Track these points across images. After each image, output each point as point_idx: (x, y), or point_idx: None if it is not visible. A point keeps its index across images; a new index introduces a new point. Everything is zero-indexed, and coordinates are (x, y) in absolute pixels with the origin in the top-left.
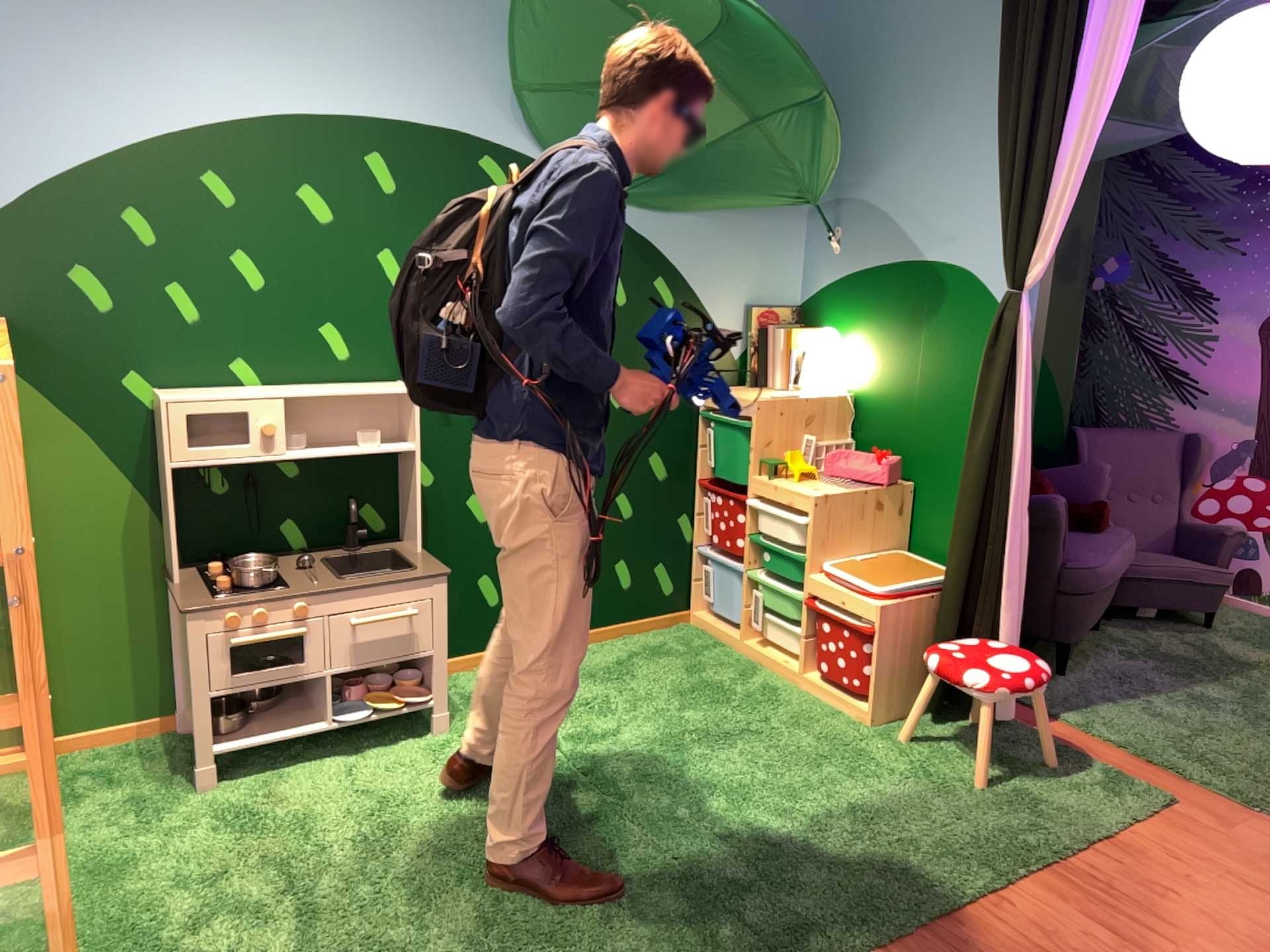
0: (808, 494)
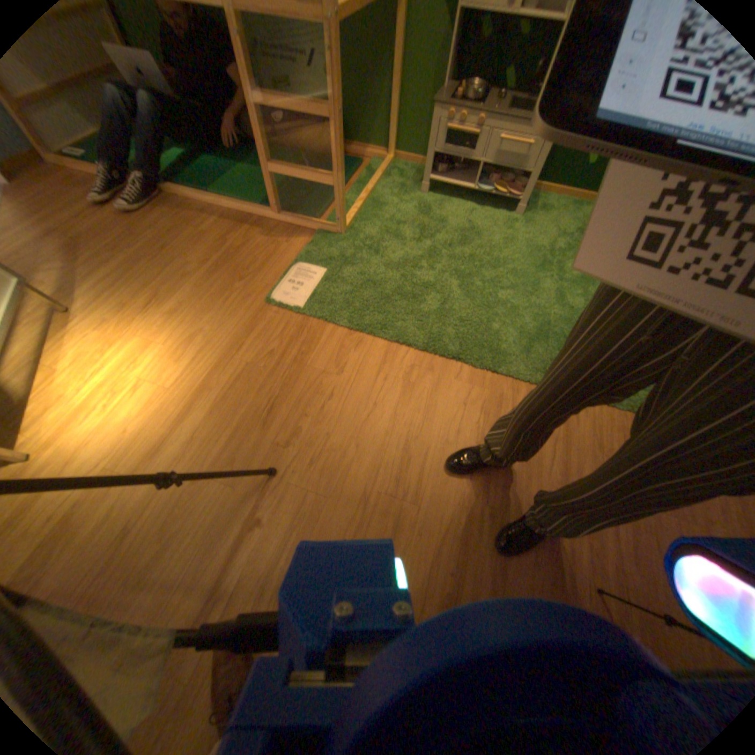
0: None
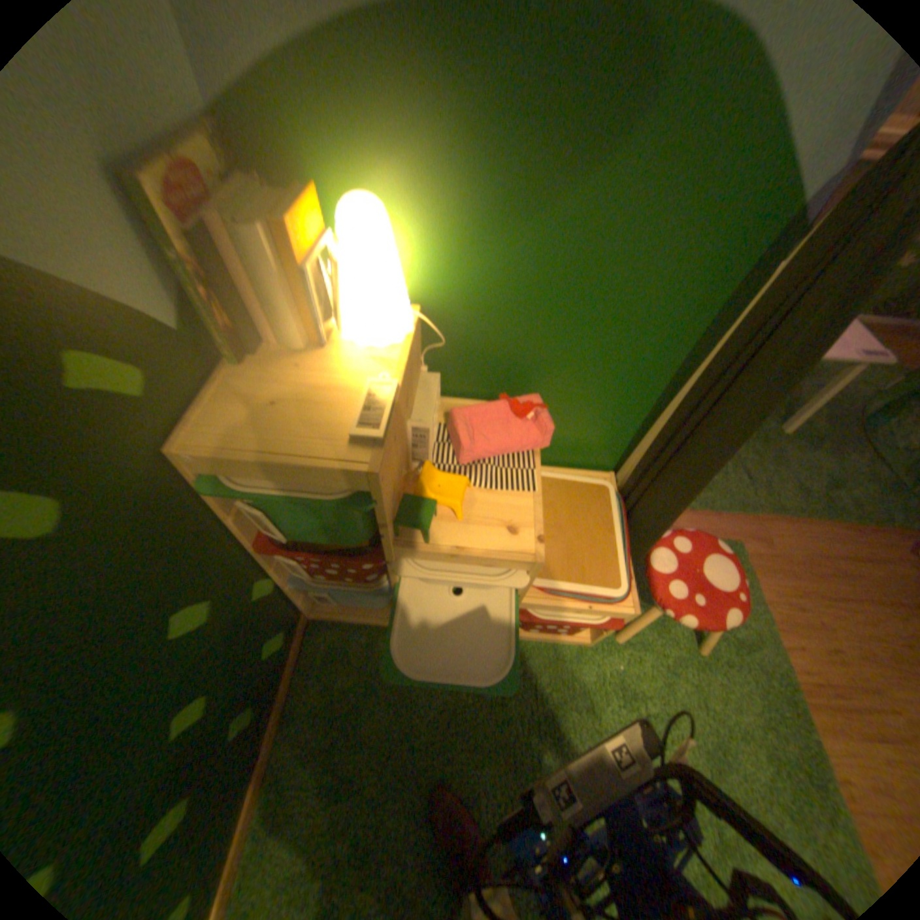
0: (526, 548)
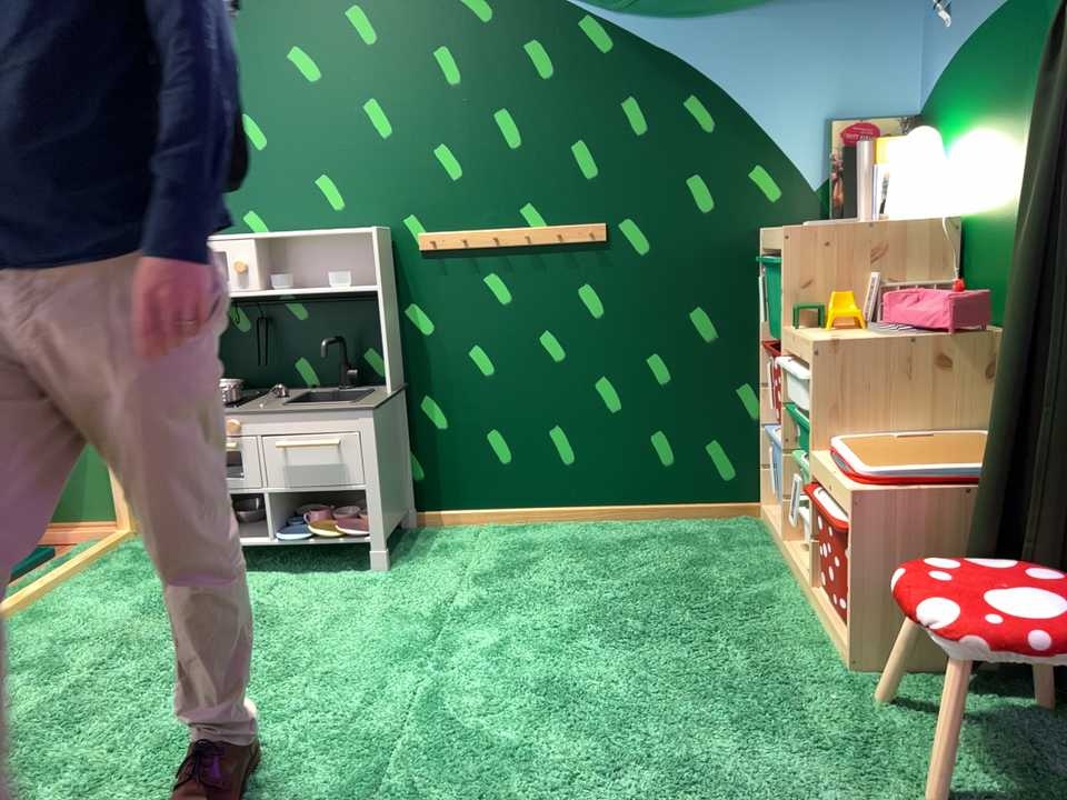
0: (819, 340)
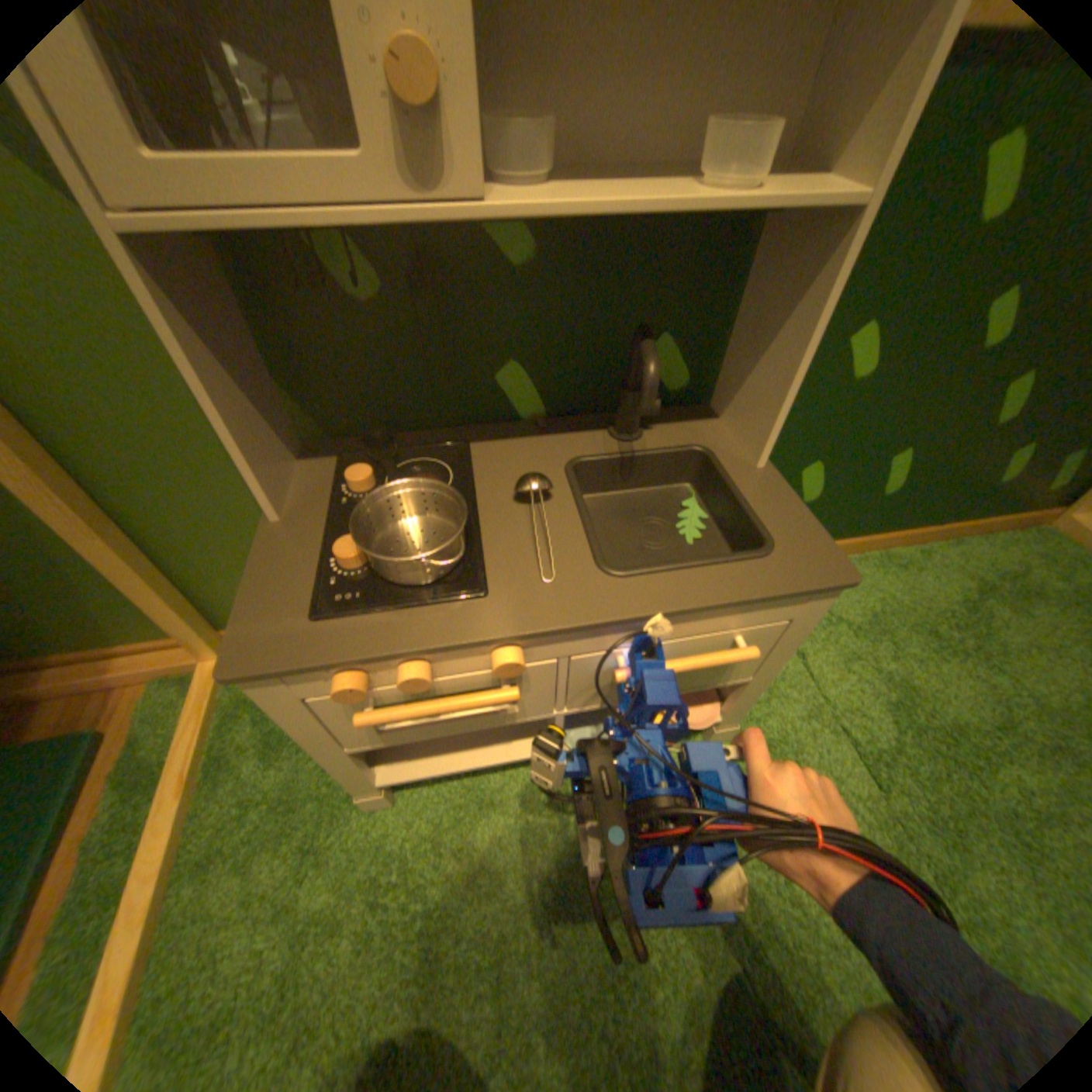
0: None
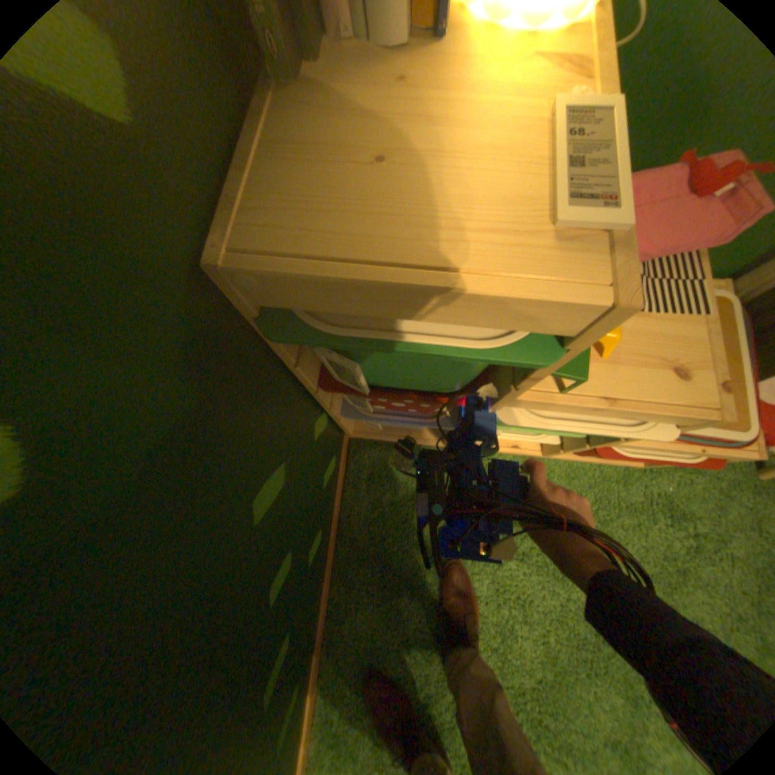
0: (708, 402)
